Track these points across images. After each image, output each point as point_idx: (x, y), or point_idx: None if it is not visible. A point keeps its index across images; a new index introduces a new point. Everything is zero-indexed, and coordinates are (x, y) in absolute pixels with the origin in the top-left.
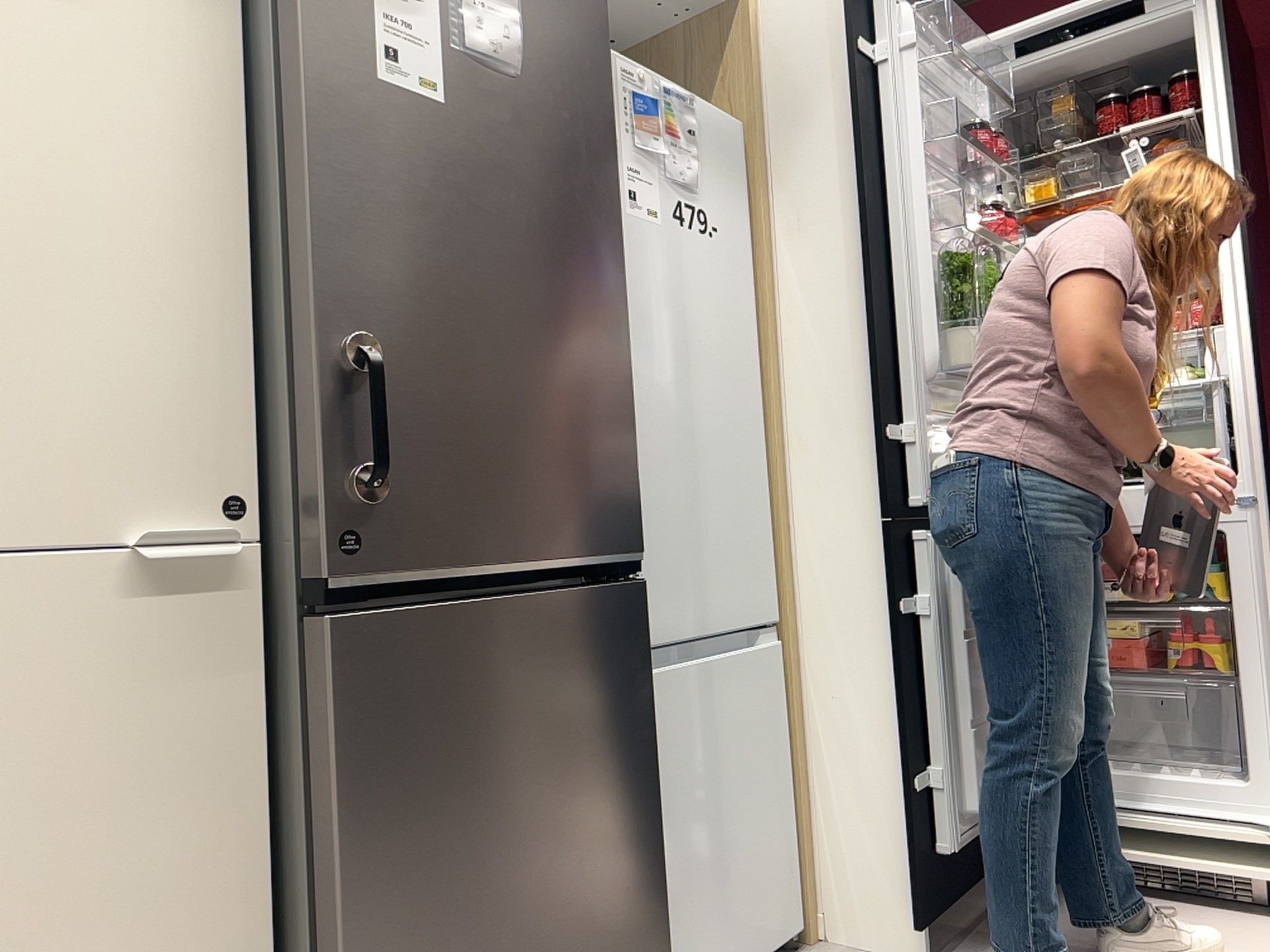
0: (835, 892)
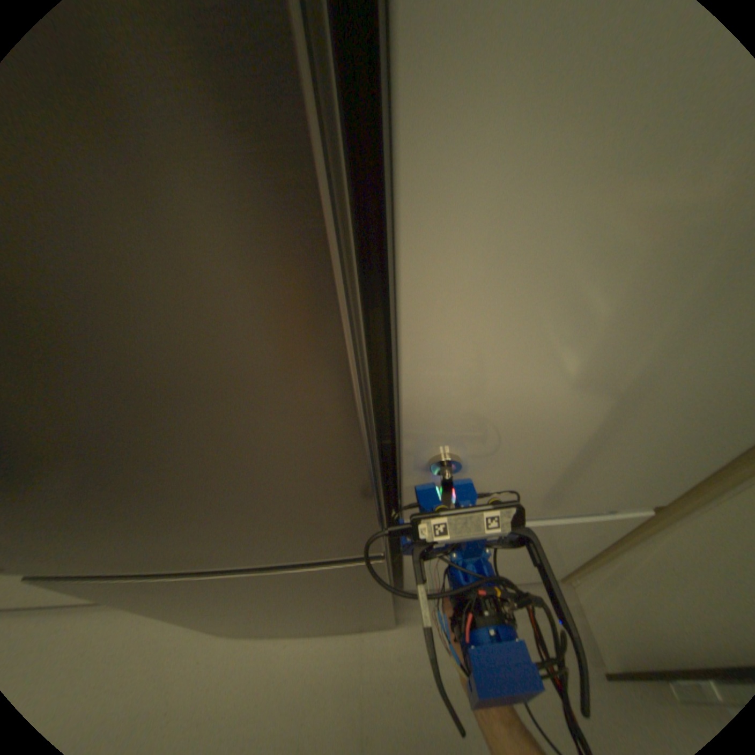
0: (588, 591)
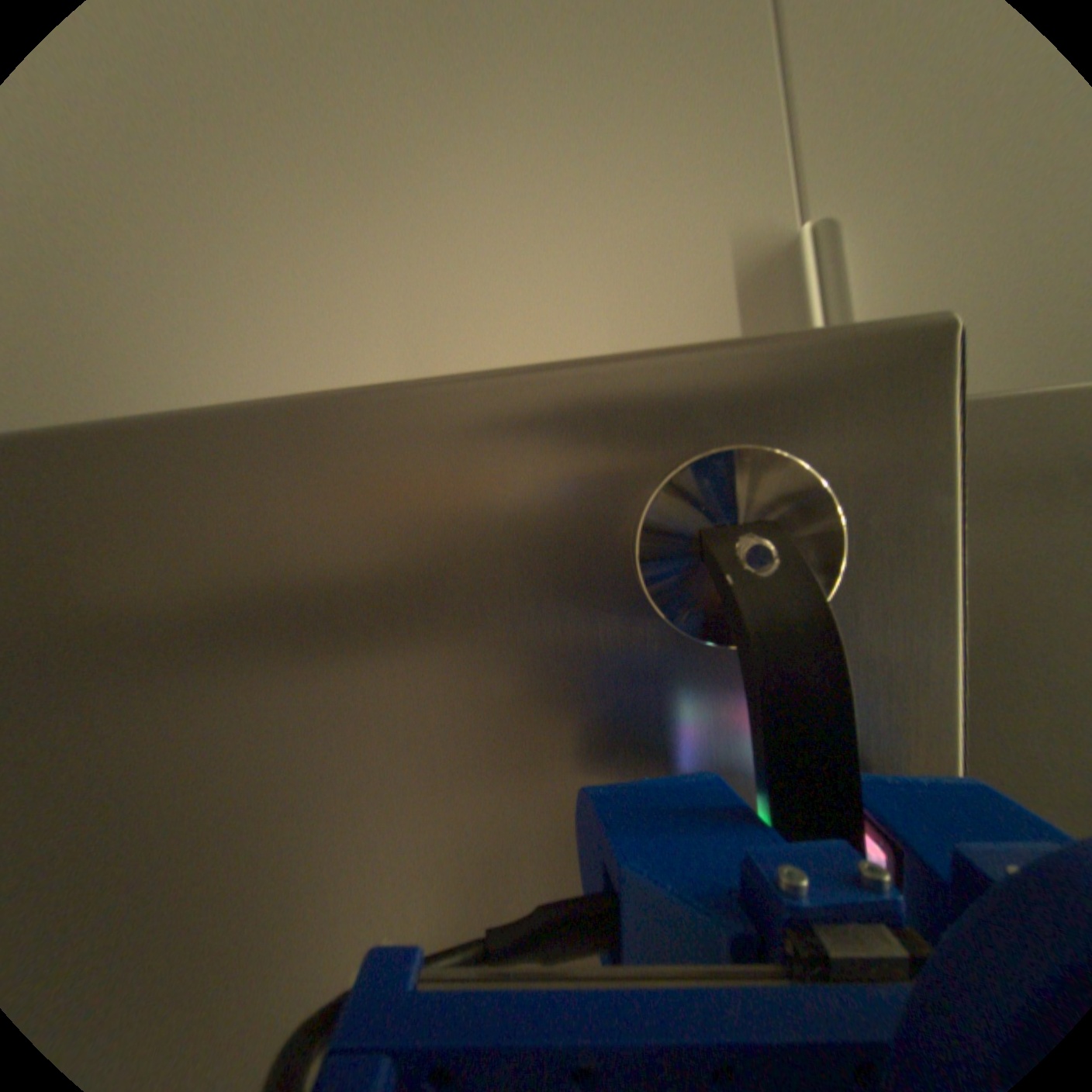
0: None
